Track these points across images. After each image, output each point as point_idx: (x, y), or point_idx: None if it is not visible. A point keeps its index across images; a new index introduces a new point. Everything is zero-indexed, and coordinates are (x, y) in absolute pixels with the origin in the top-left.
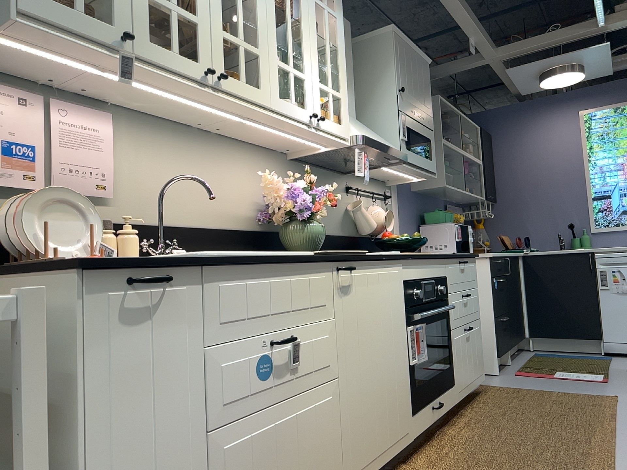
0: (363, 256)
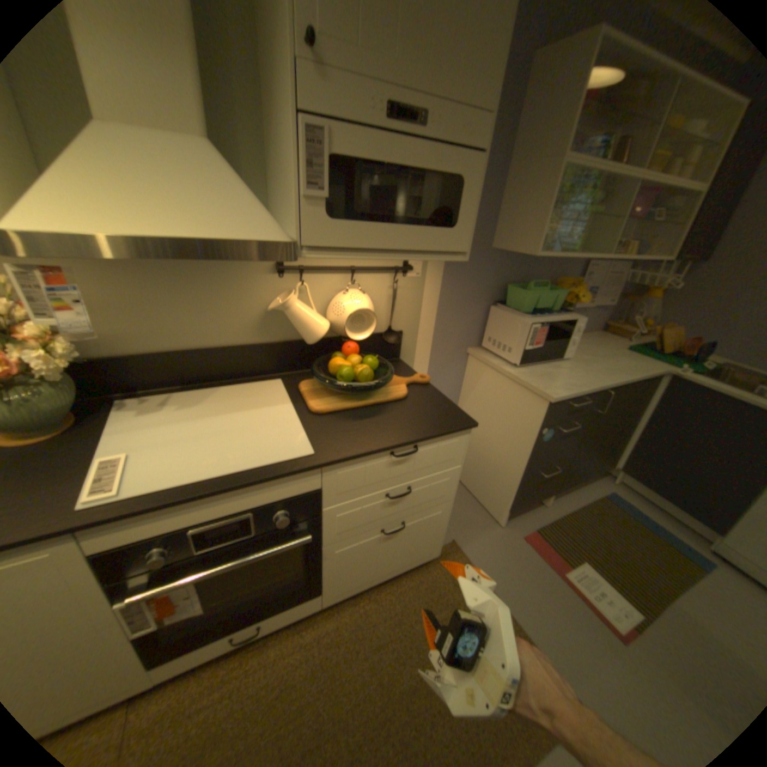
0: None
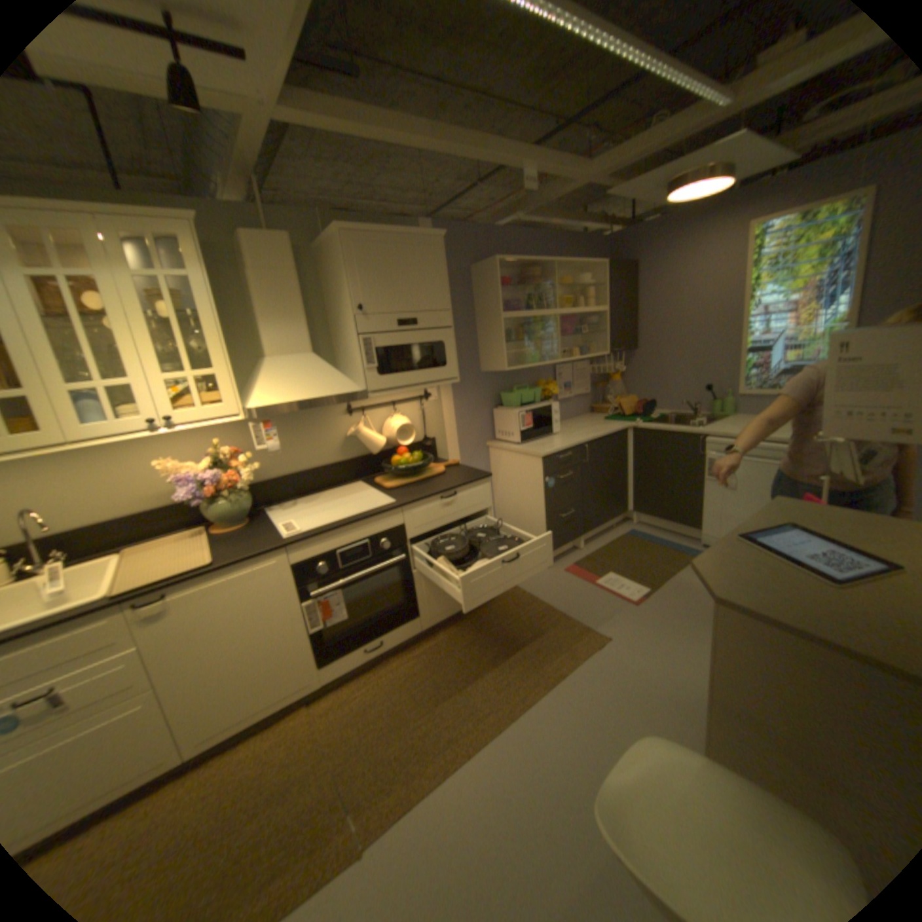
0: (183, 579)
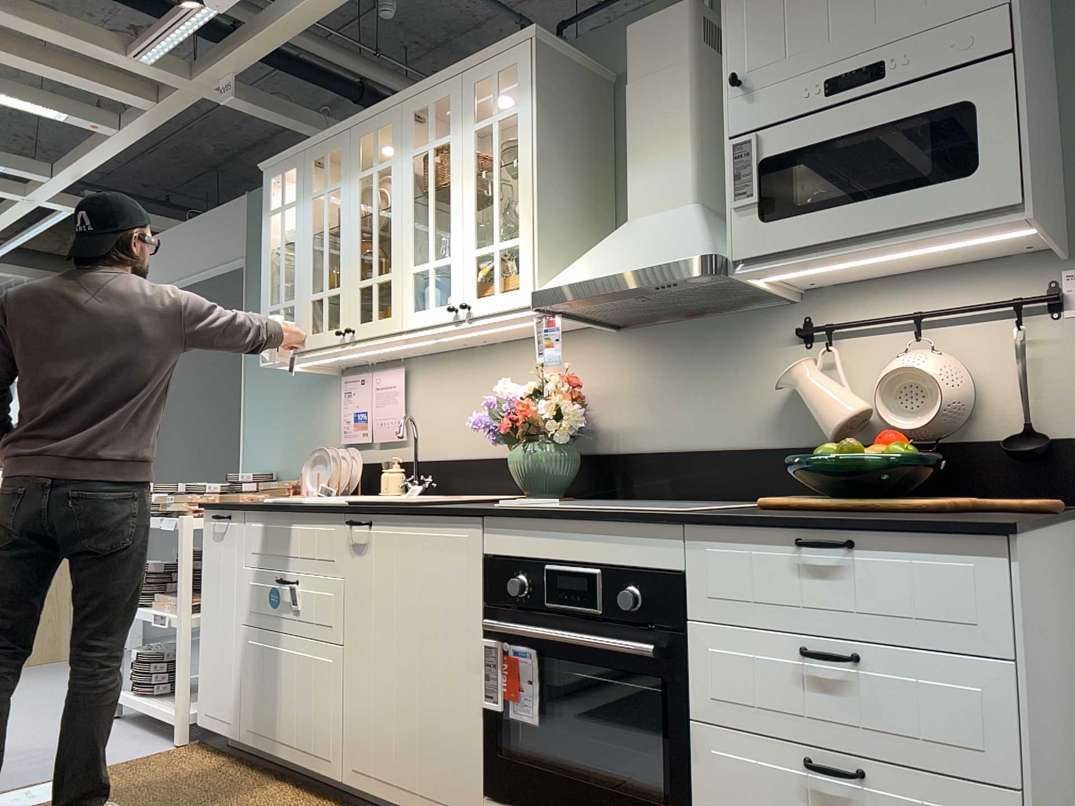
0: (385, 508)
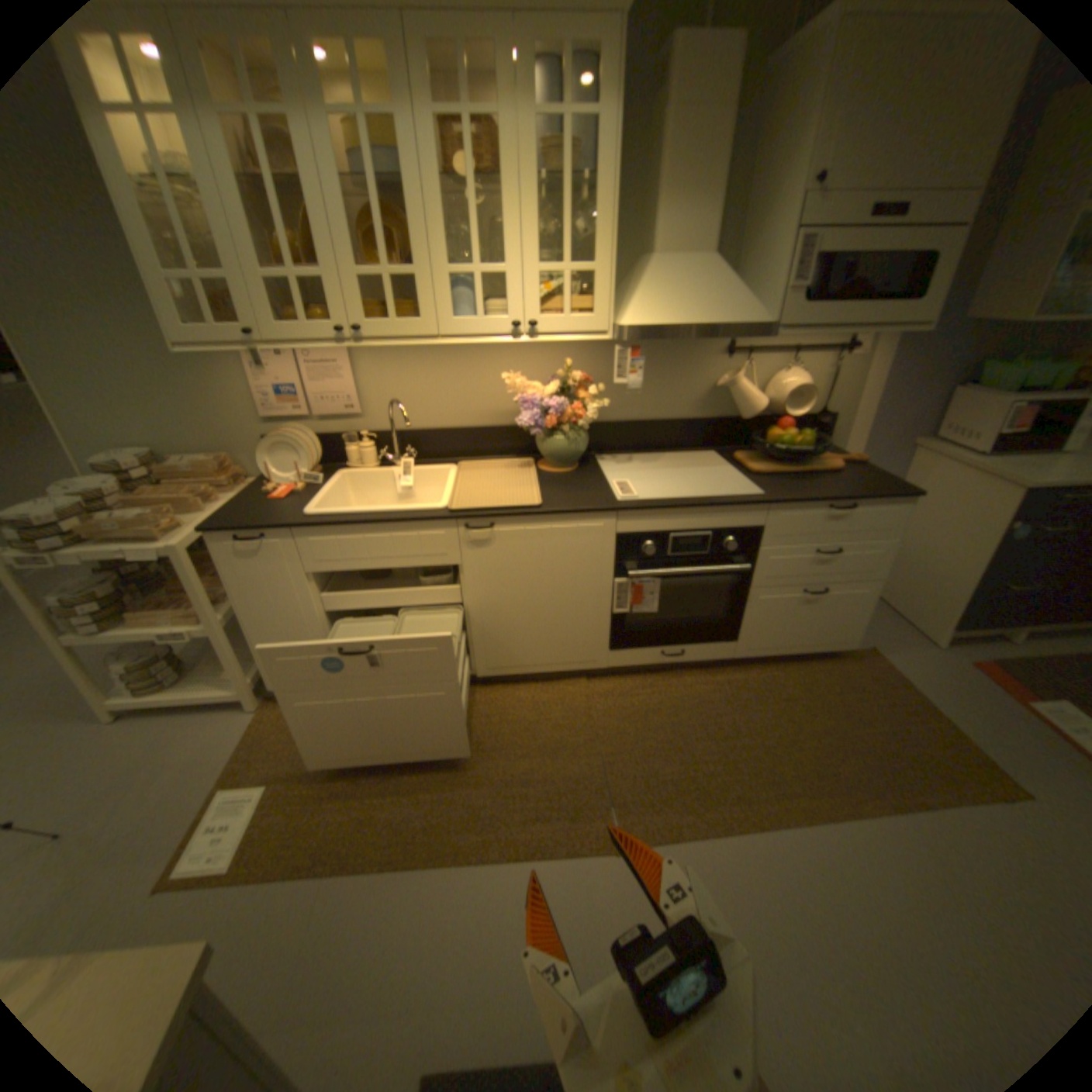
0: (515, 514)
